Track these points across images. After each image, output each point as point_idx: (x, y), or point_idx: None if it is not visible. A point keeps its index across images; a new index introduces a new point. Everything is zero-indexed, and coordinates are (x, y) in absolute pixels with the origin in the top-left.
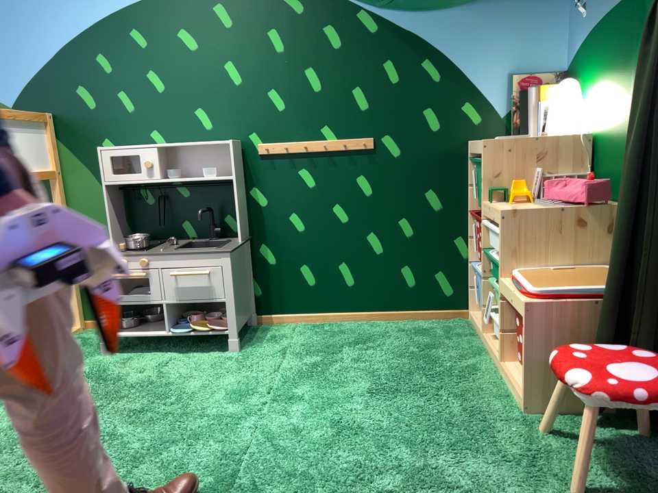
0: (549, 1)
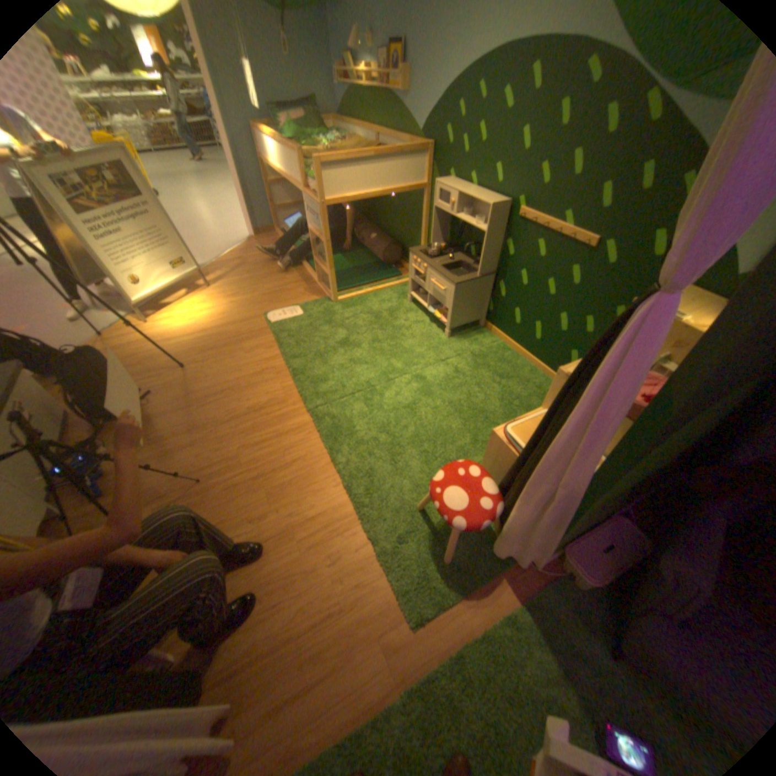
0: None
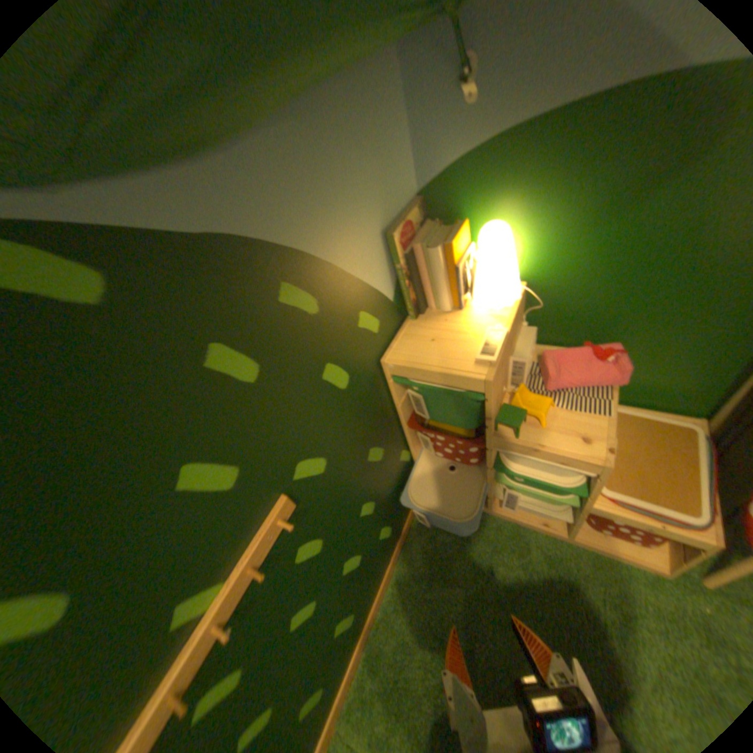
0: (387, 63)
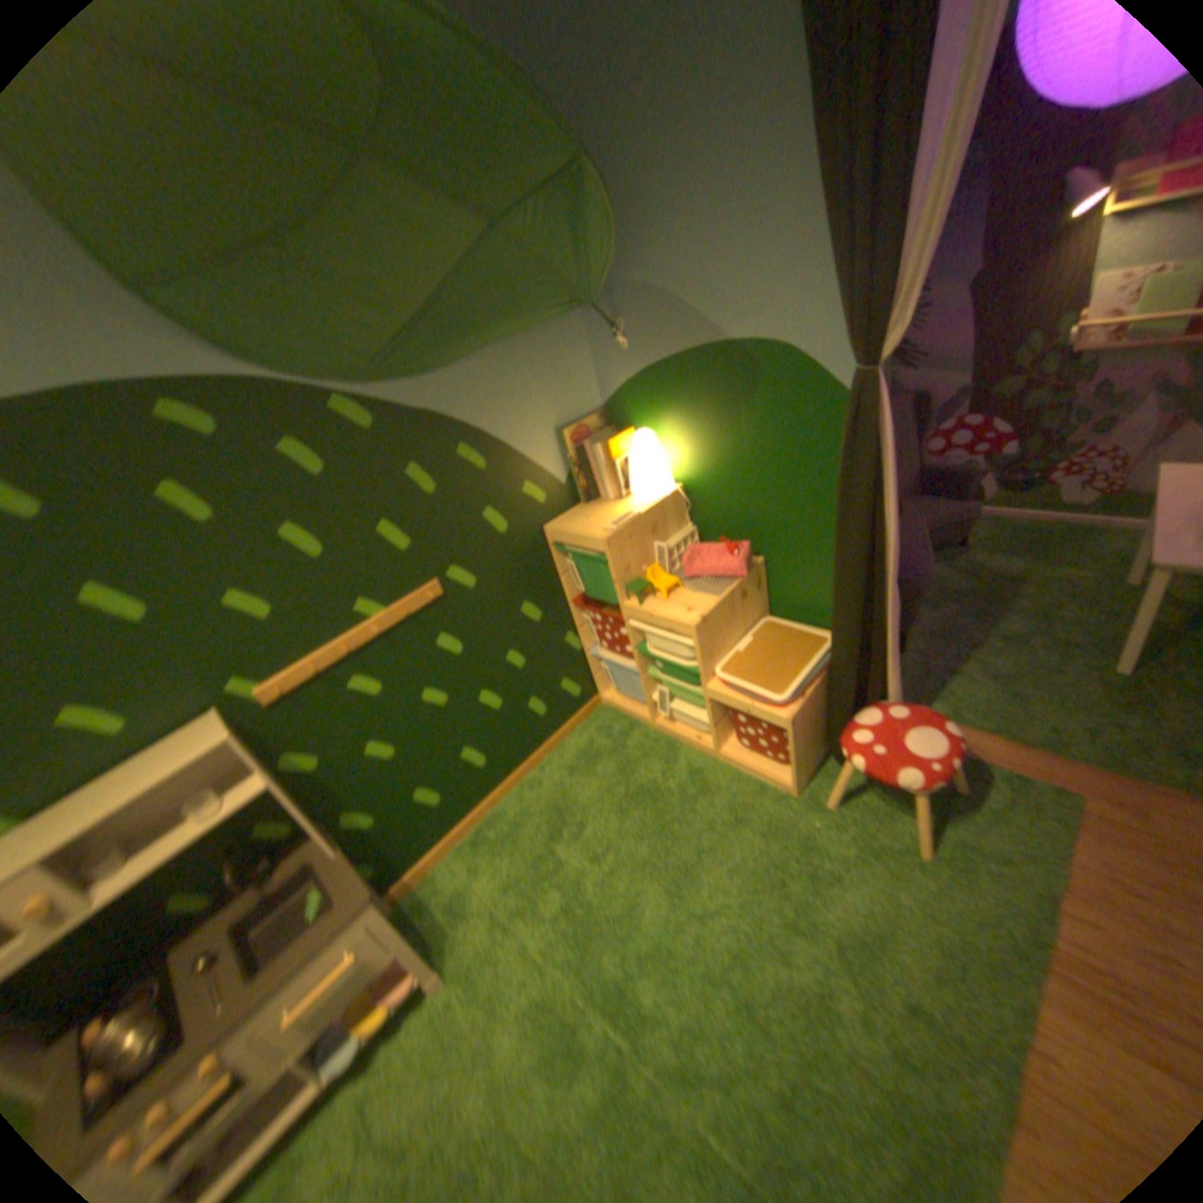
0: (566, 324)
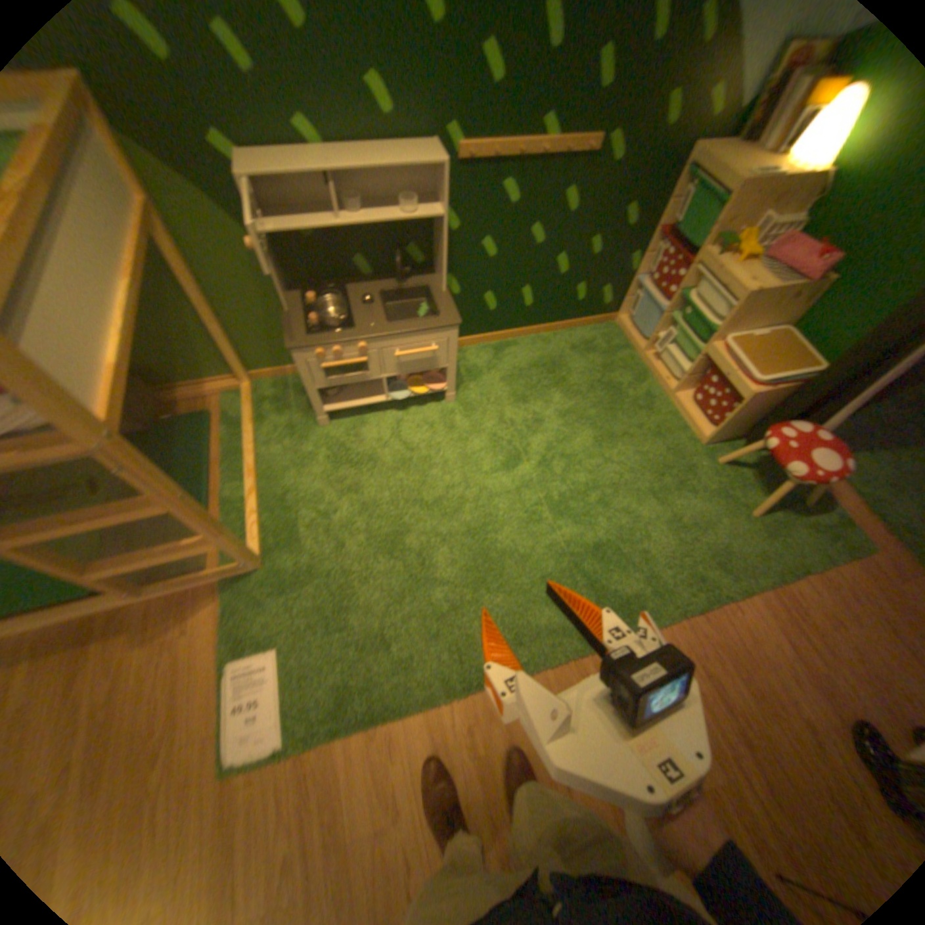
0: None
